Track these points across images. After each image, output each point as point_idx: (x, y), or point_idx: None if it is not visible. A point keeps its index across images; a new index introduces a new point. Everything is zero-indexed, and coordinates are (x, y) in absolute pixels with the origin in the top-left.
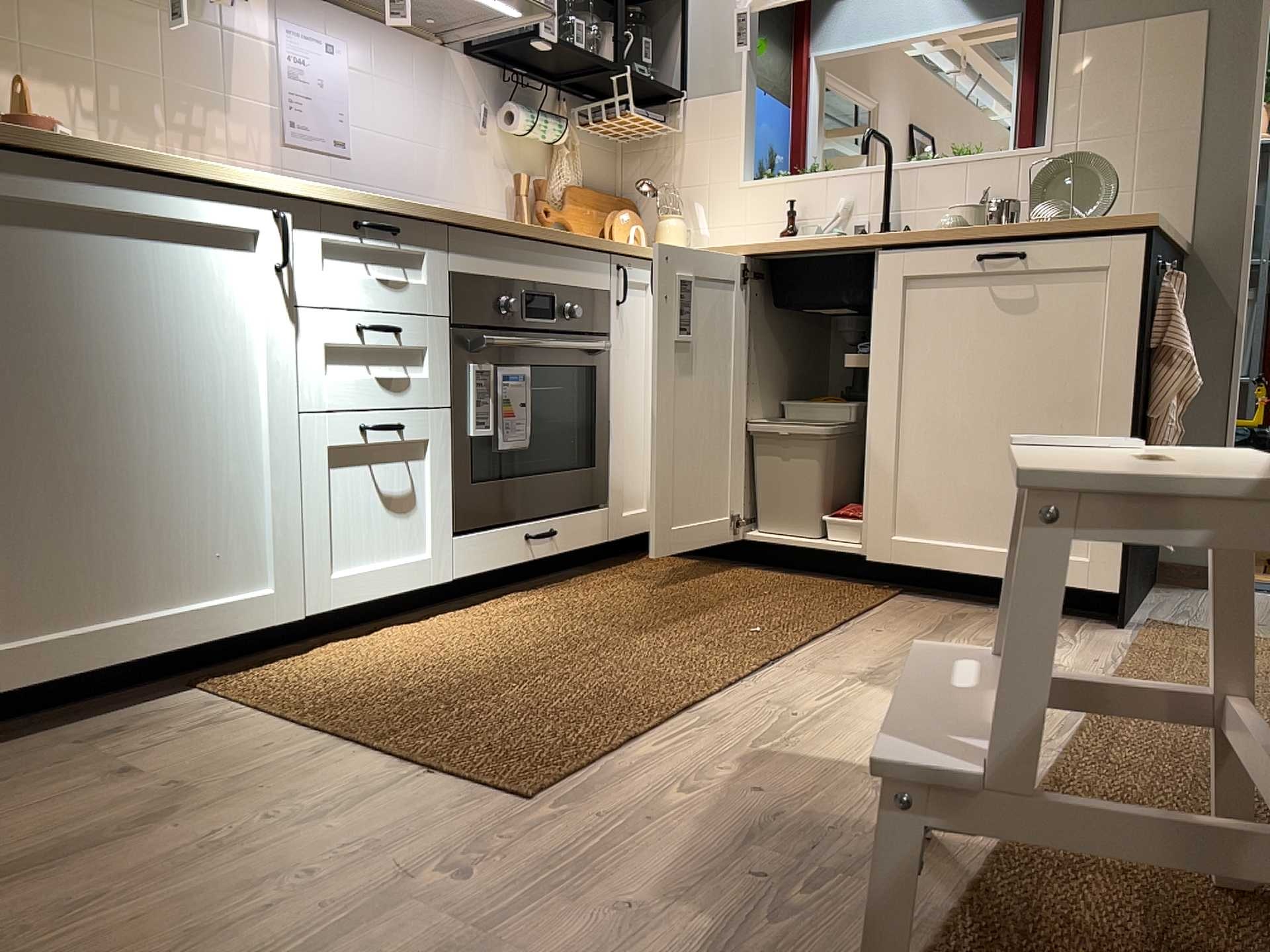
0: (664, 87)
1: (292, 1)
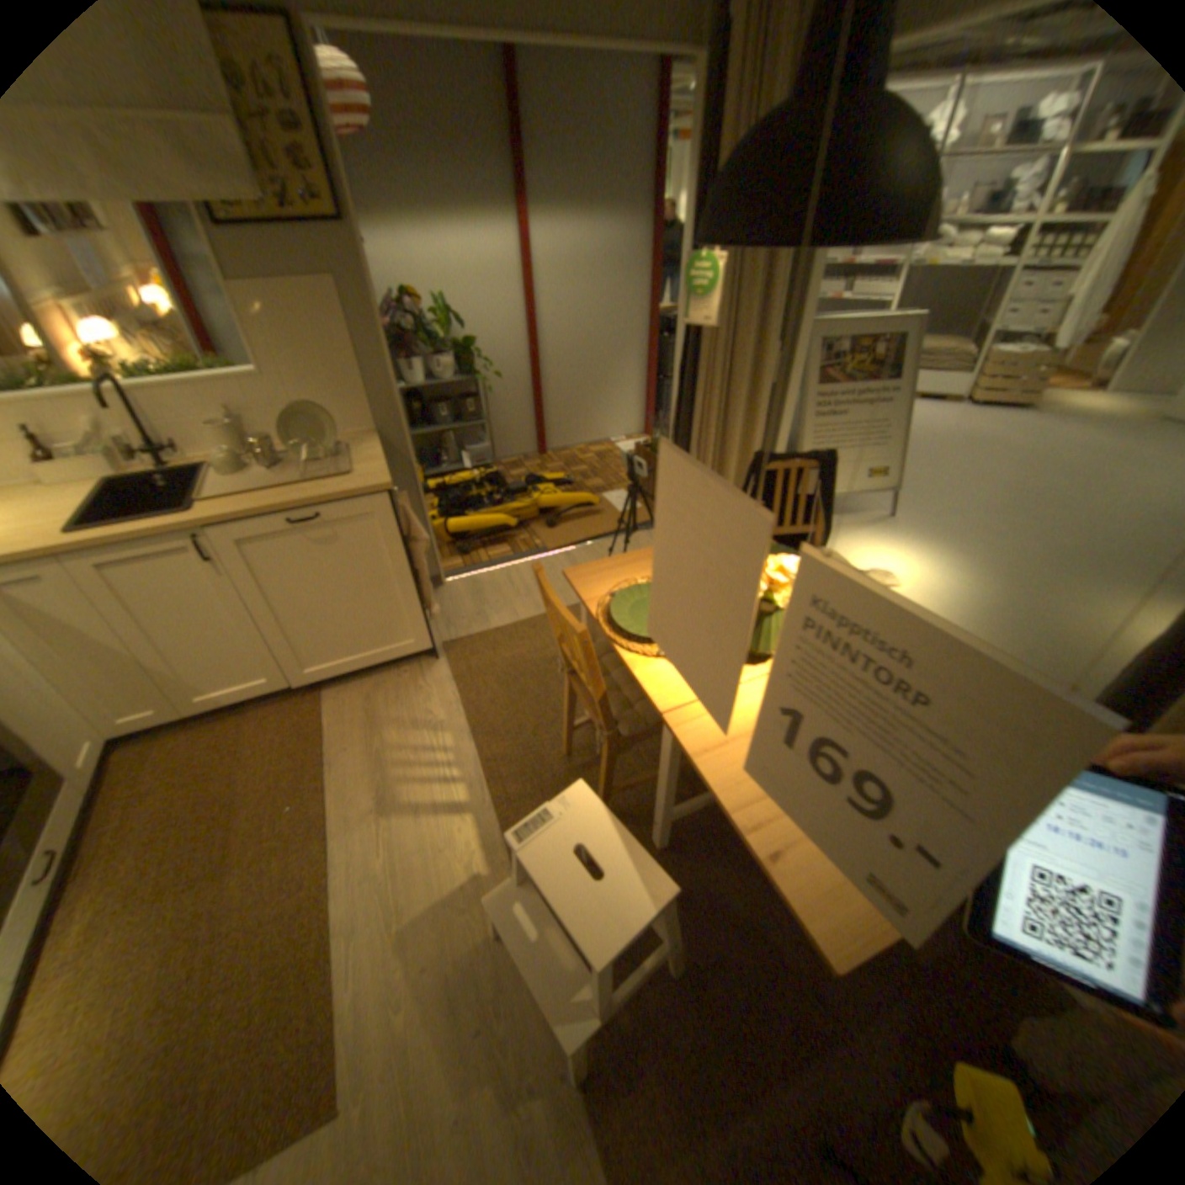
0: None
1: None
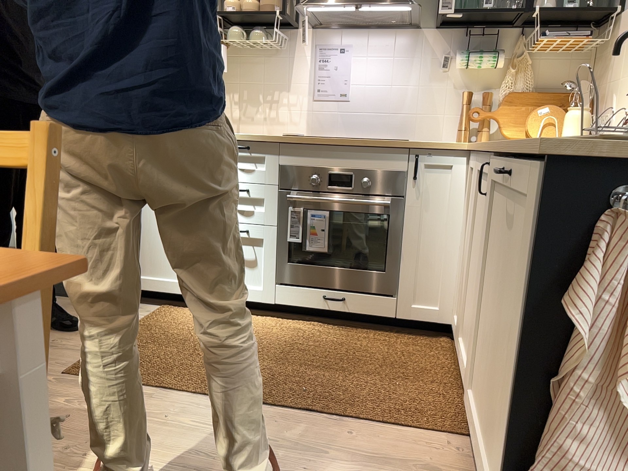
0: (588, 10)
1: (321, 33)
